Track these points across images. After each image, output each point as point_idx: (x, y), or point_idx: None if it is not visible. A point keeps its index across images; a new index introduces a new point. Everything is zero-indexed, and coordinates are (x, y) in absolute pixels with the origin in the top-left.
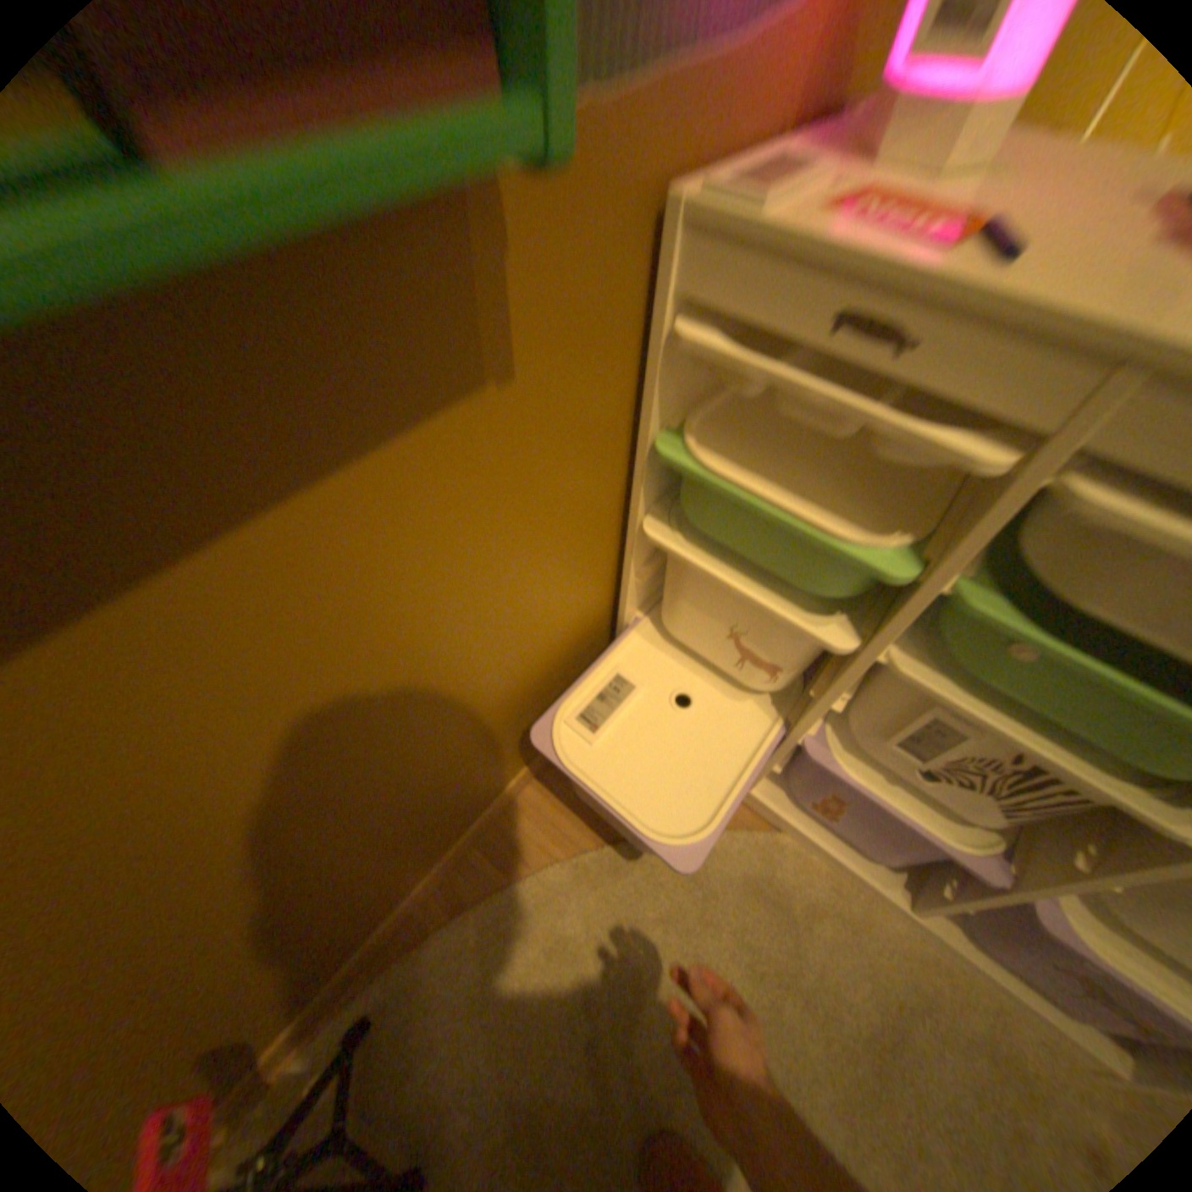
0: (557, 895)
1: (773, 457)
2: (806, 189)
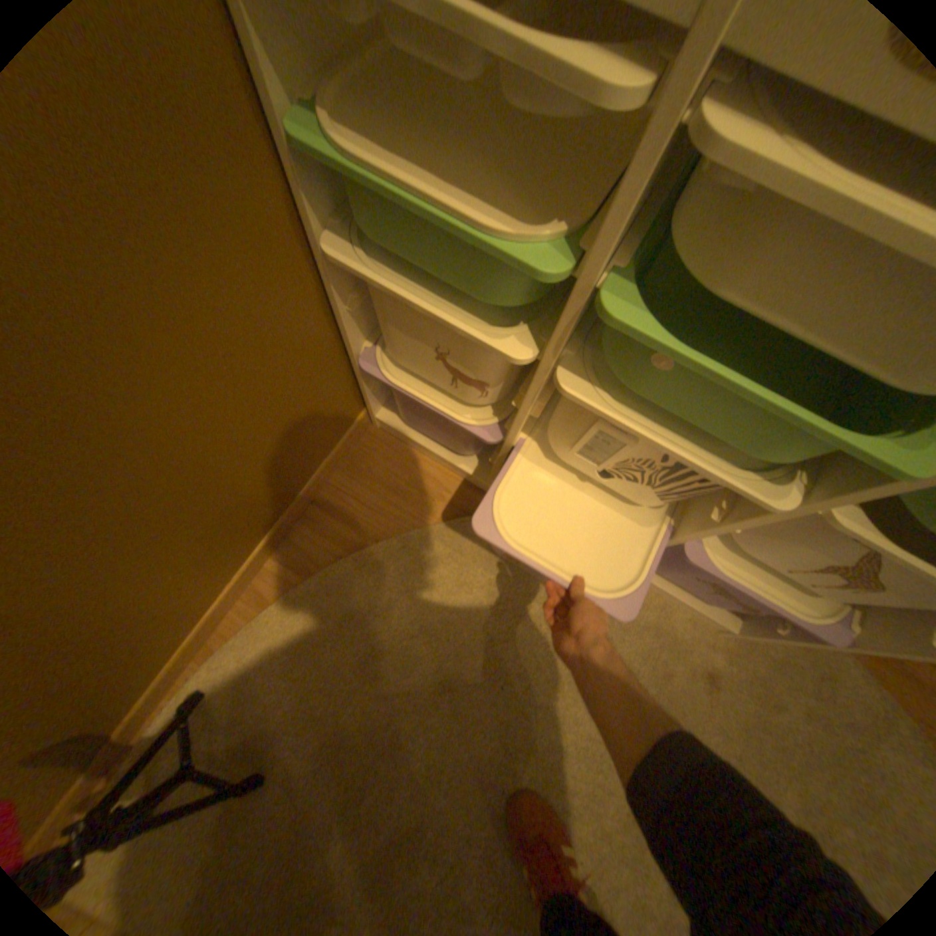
0: (343, 583)
1: (427, 135)
2: None
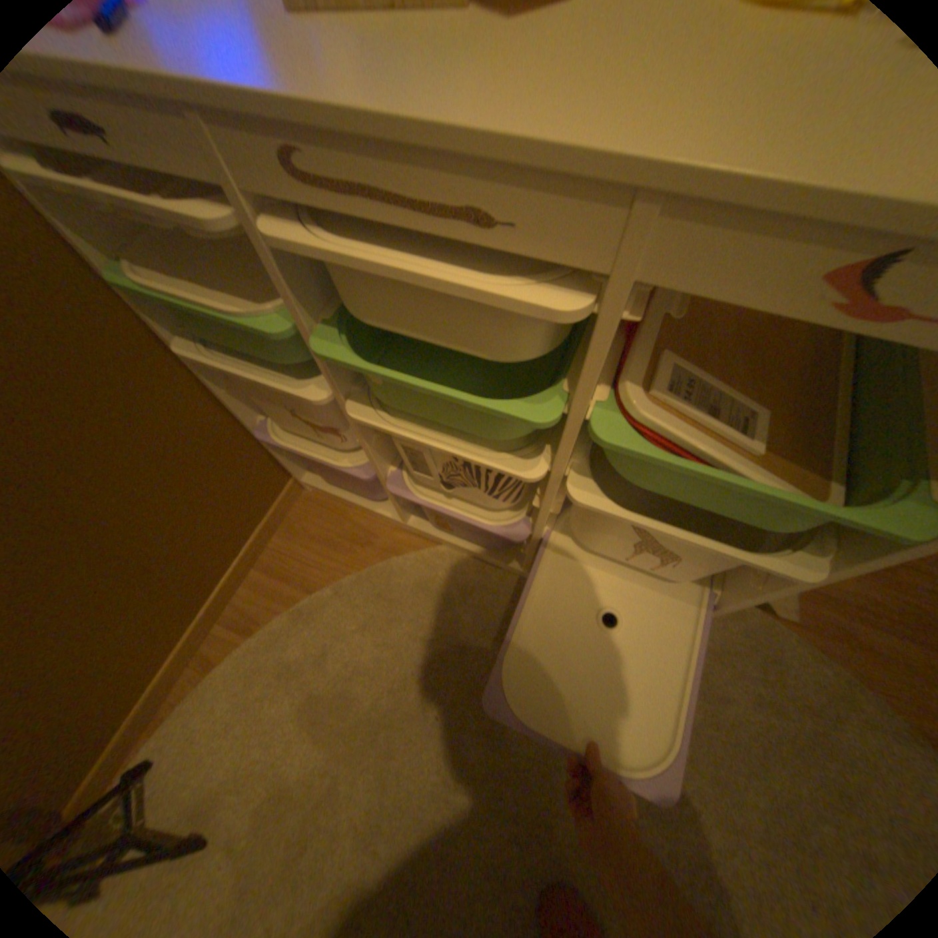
0: (280, 637)
1: (202, 262)
2: None
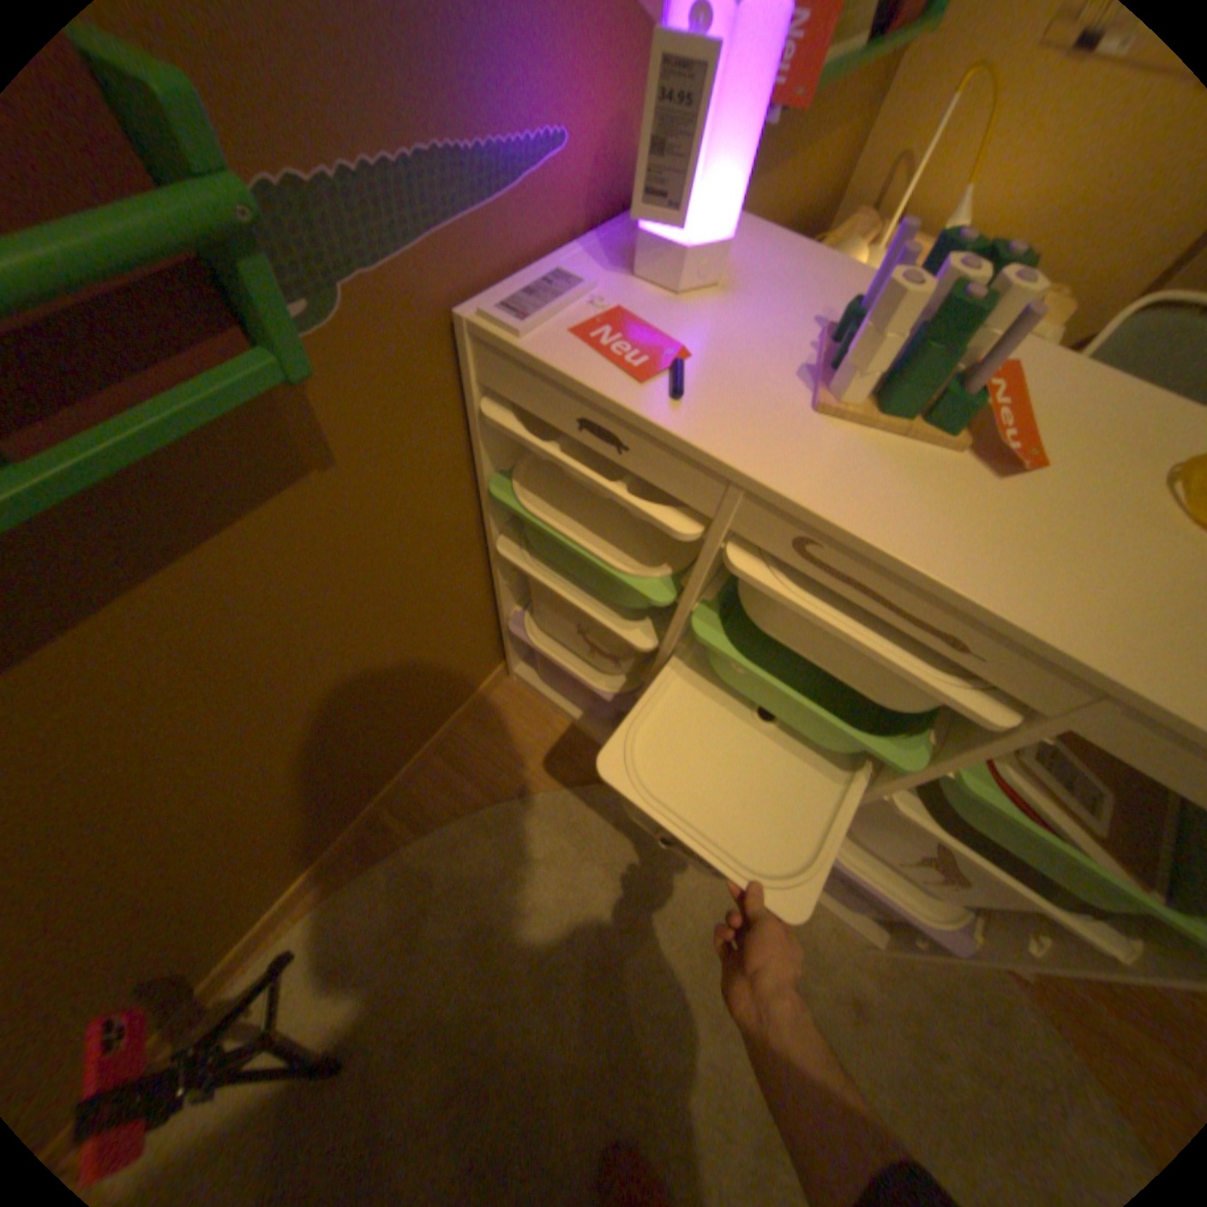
0: (457, 845)
1: (584, 499)
2: (560, 316)
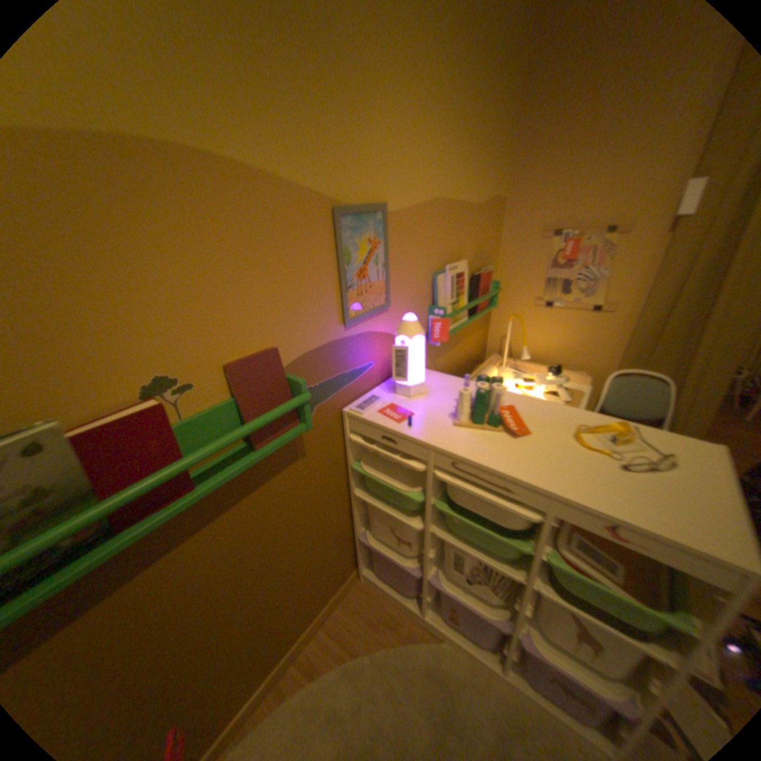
0: (333, 688)
1: (387, 467)
2: (374, 408)
